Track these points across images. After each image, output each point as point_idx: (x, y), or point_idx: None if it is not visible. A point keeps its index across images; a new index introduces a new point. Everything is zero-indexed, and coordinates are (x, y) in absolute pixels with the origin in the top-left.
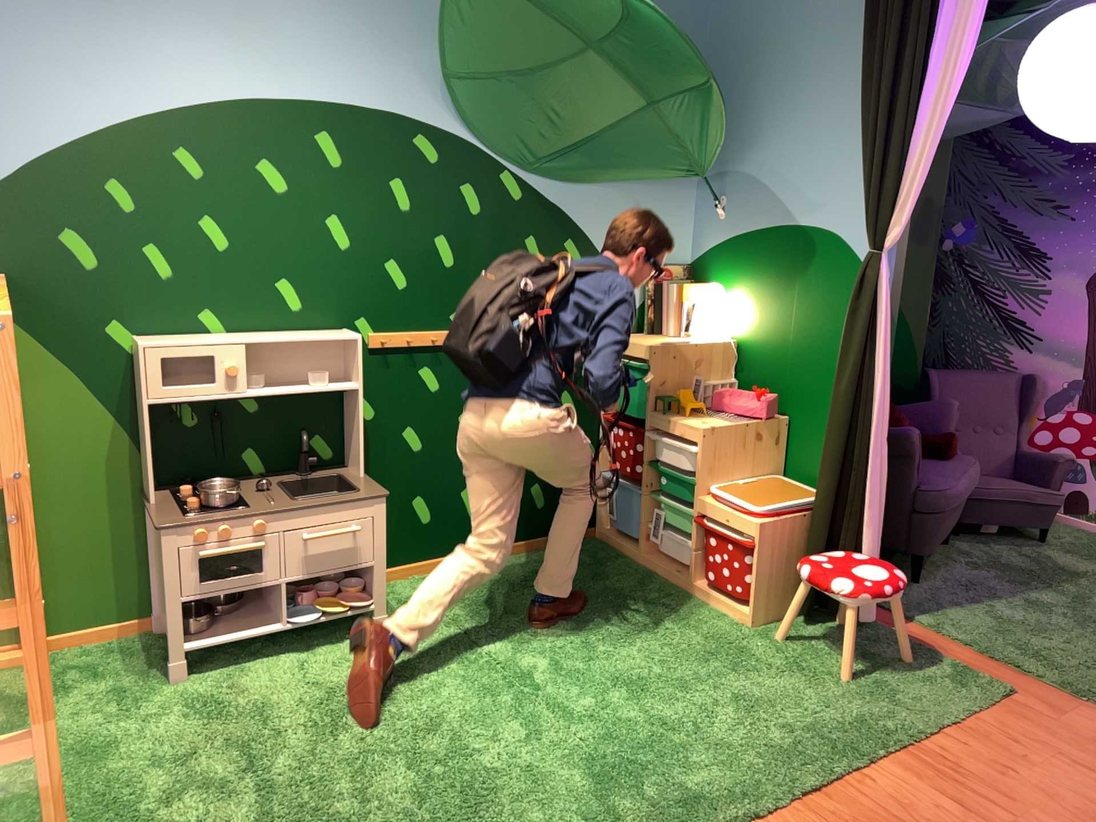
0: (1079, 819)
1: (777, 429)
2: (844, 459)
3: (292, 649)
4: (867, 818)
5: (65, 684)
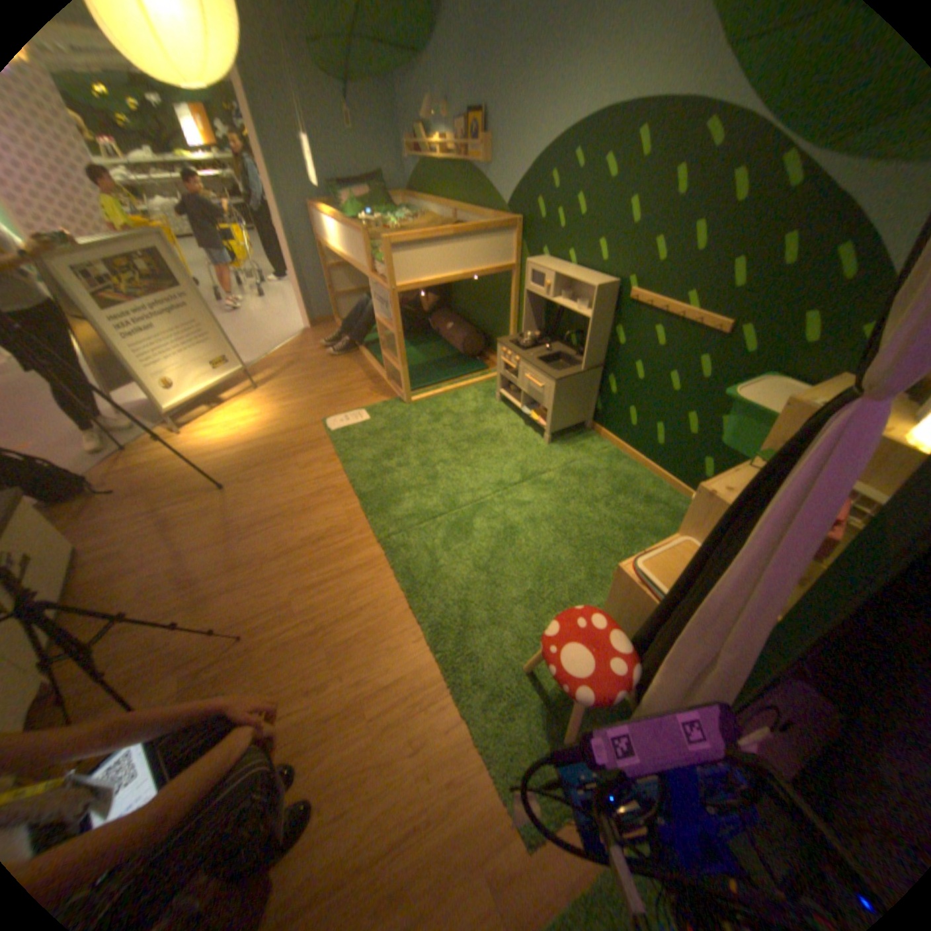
0: (337, 779)
1: (815, 582)
2: (677, 613)
3: (520, 422)
4: (372, 628)
5: (487, 382)
